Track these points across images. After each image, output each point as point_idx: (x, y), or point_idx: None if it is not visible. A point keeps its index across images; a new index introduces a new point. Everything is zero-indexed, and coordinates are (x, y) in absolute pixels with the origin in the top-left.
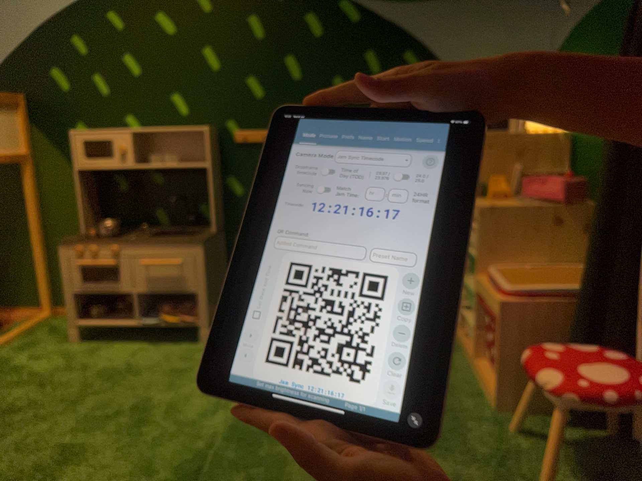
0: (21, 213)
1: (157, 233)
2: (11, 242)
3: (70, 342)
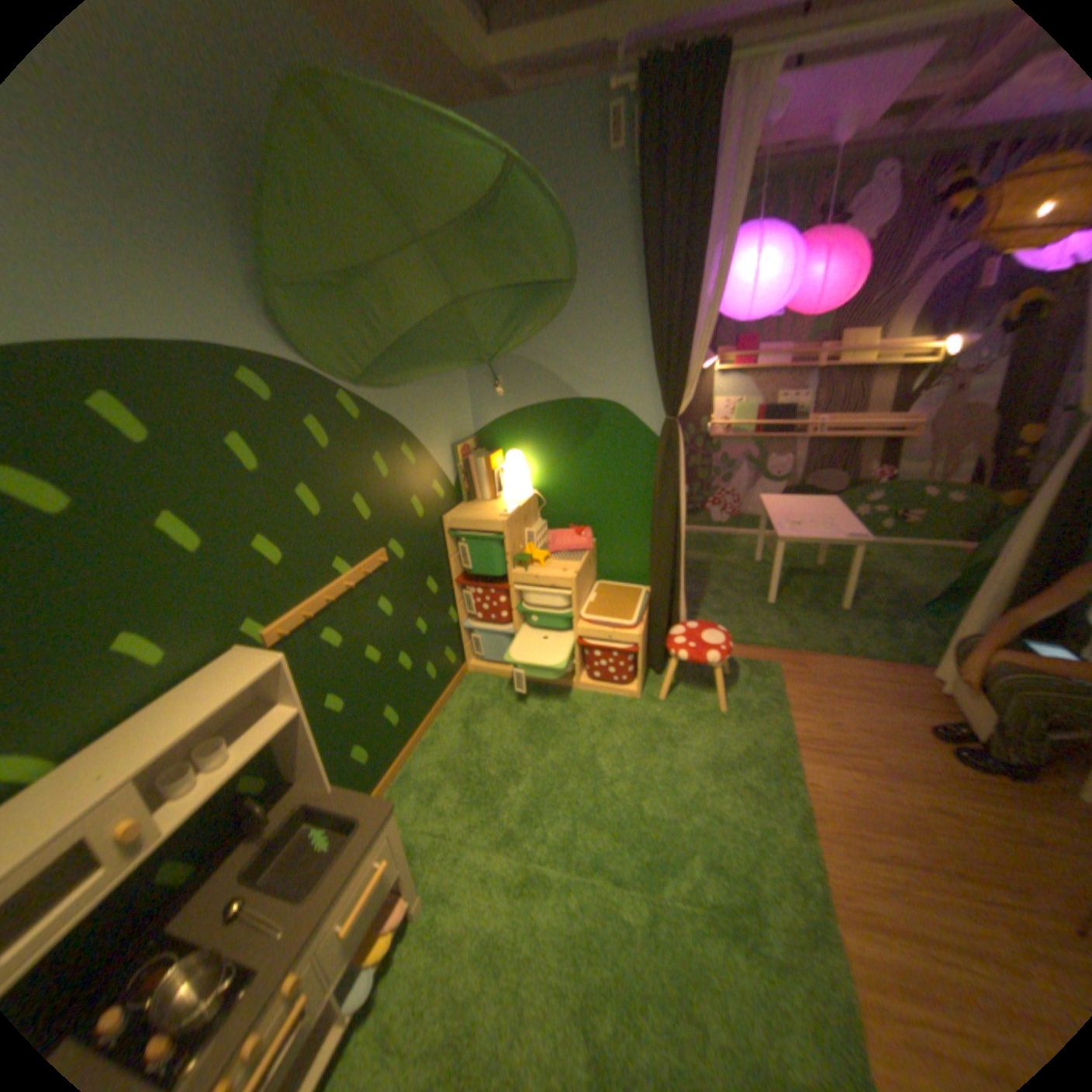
0: None
1: (254, 891)
2: None
3: None
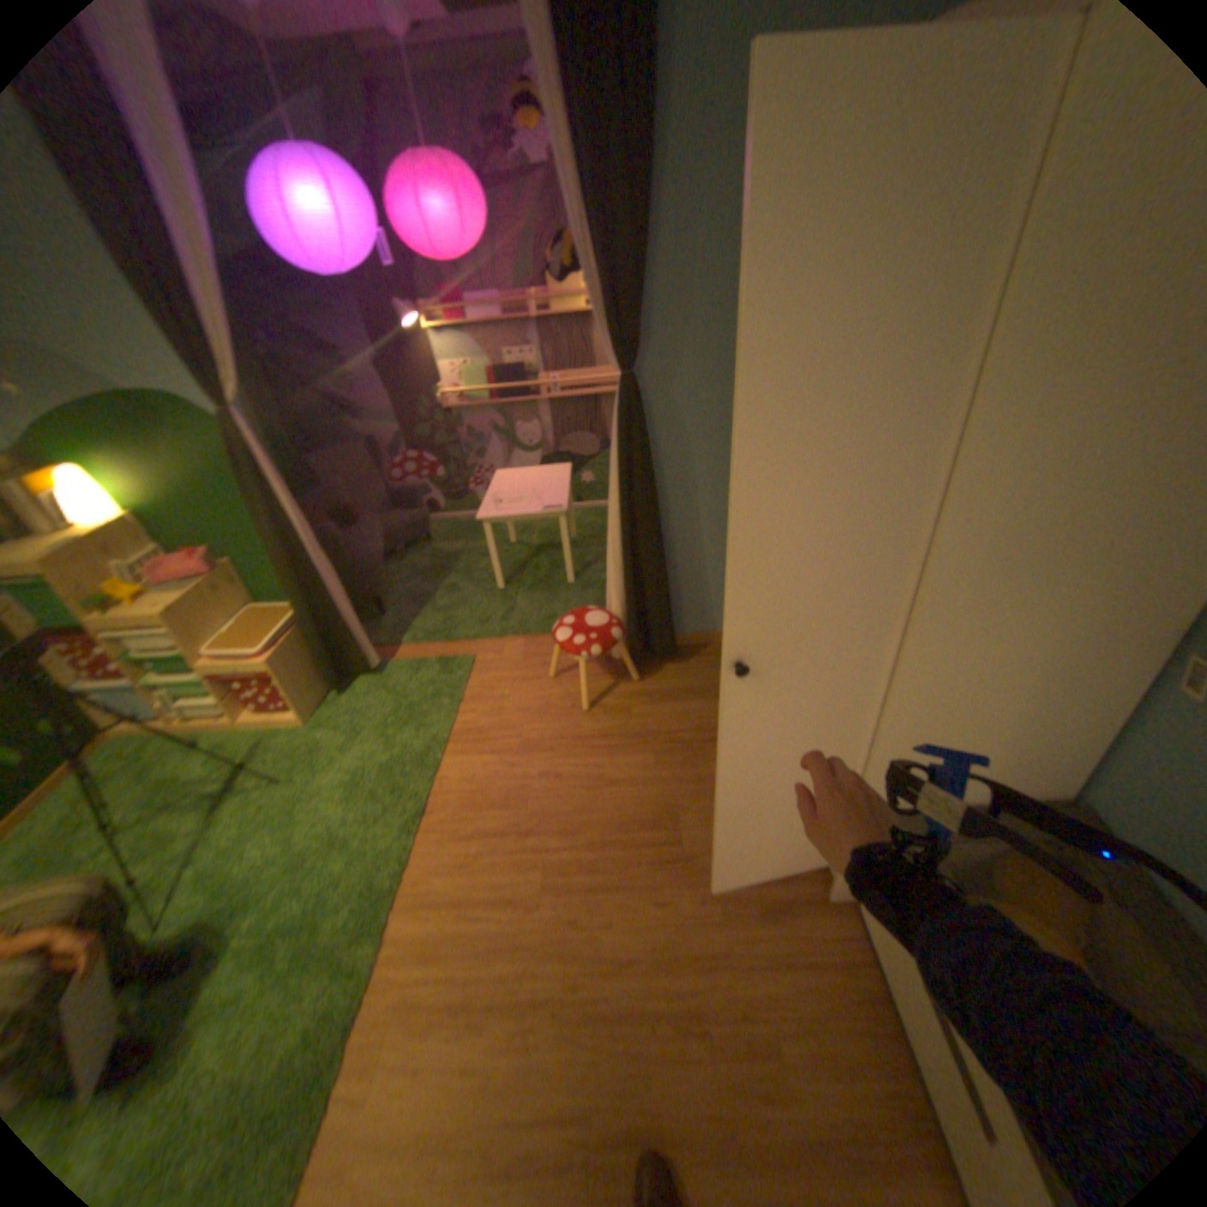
0: None
1: None
2: None
3: None
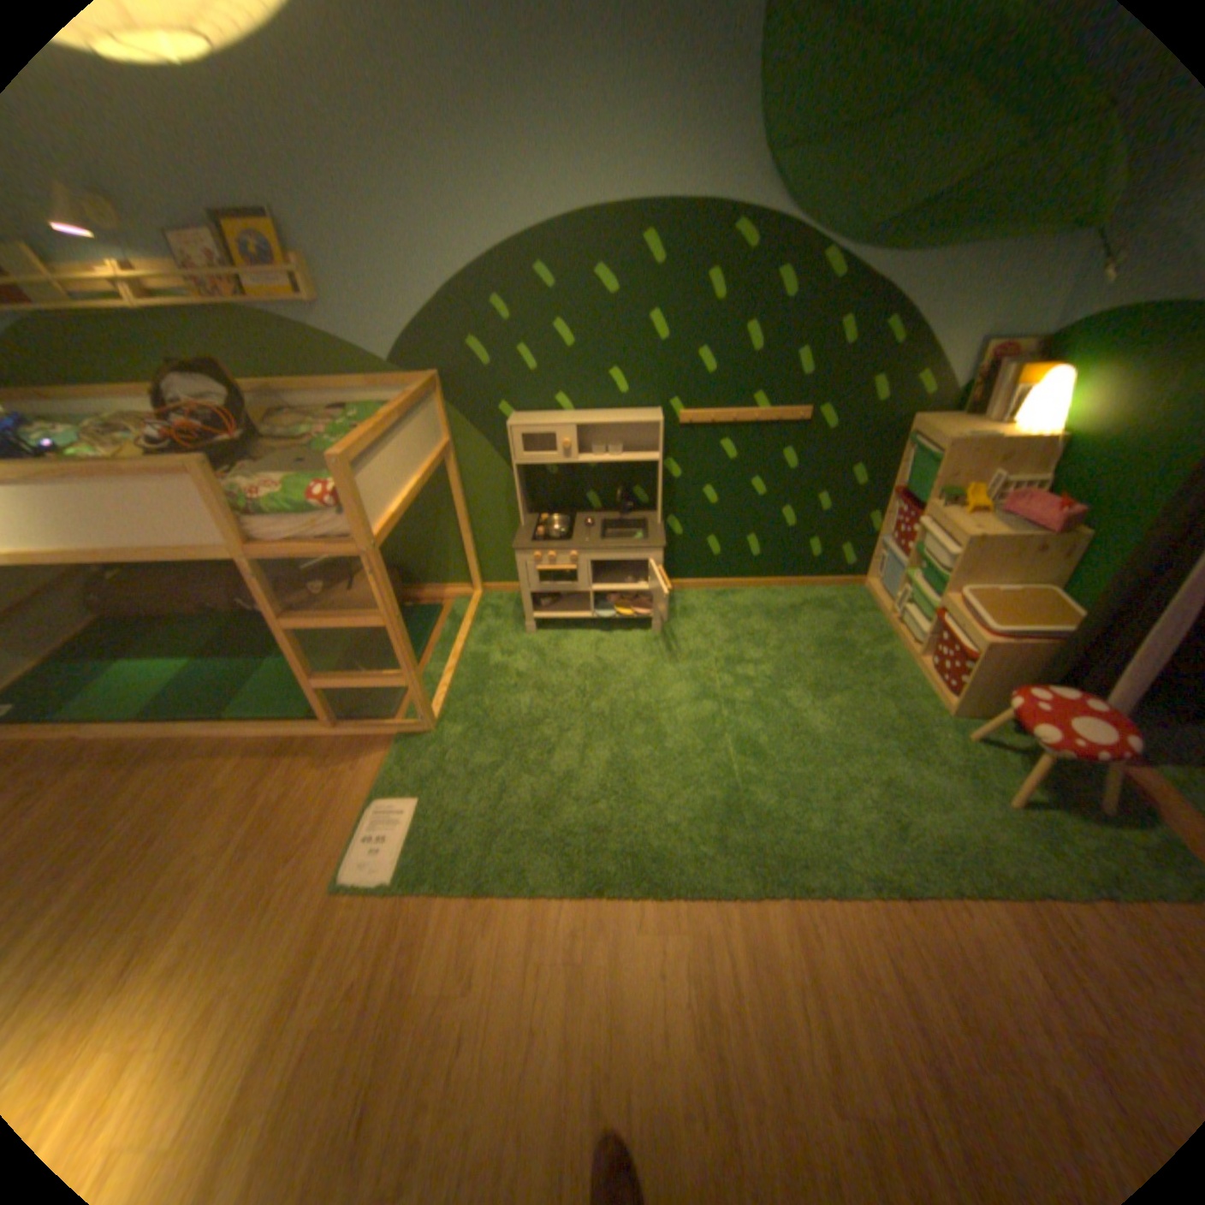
0: (439, 500)
1: (598, 528)
2: (431, 527)
3: (522, 632)
